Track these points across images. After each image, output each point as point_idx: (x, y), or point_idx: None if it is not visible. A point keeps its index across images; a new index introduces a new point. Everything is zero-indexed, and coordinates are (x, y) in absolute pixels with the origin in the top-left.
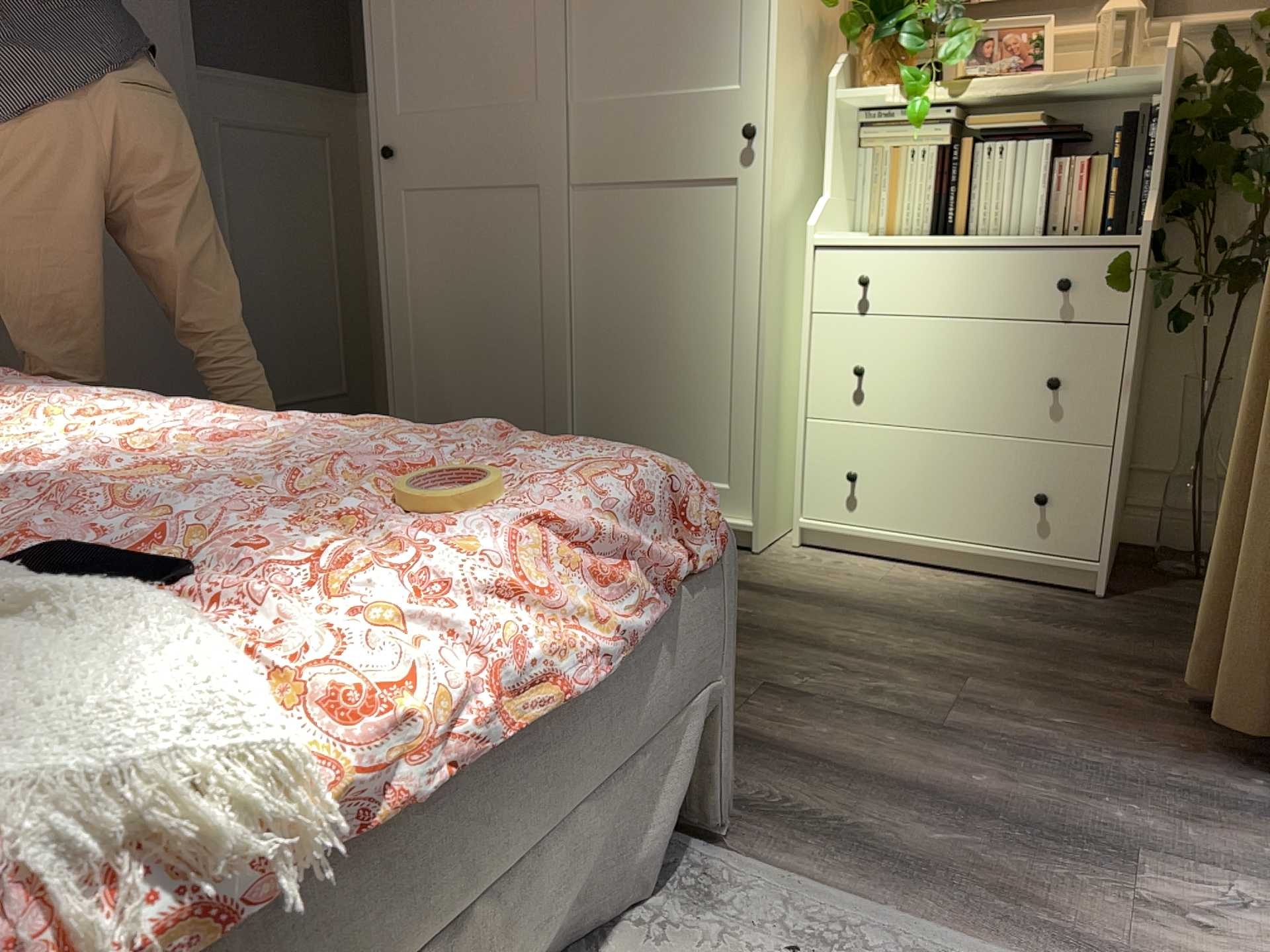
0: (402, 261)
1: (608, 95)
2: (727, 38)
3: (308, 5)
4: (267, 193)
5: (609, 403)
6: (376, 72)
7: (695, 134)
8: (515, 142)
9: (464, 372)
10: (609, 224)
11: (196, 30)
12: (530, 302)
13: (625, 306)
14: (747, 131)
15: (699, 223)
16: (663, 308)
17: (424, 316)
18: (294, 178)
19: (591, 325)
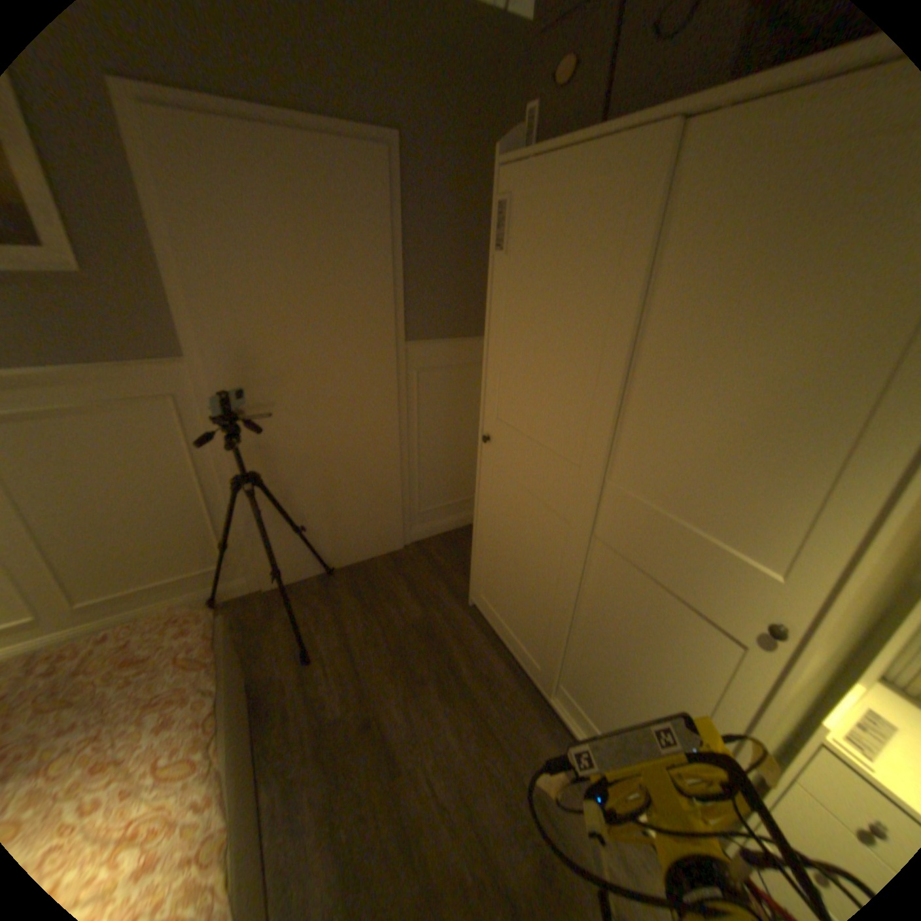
0: (486, 500)
1: (641, 494)
2: (789, 527)
3: (483, 286)
4: (442, 403)
5: (588, 676)
6: (487, 384)
7: (716, 582)
8: (560, 484)
9: (508, 582)
10: (616, 579)
11: (404, 320)
12: (551, 583)
13: (615, 637)
14: (778, 632)
15: (695, 643)
16: (644, 665)
17: (493, 536)
18: (460, 392)
19: (588, 625)
